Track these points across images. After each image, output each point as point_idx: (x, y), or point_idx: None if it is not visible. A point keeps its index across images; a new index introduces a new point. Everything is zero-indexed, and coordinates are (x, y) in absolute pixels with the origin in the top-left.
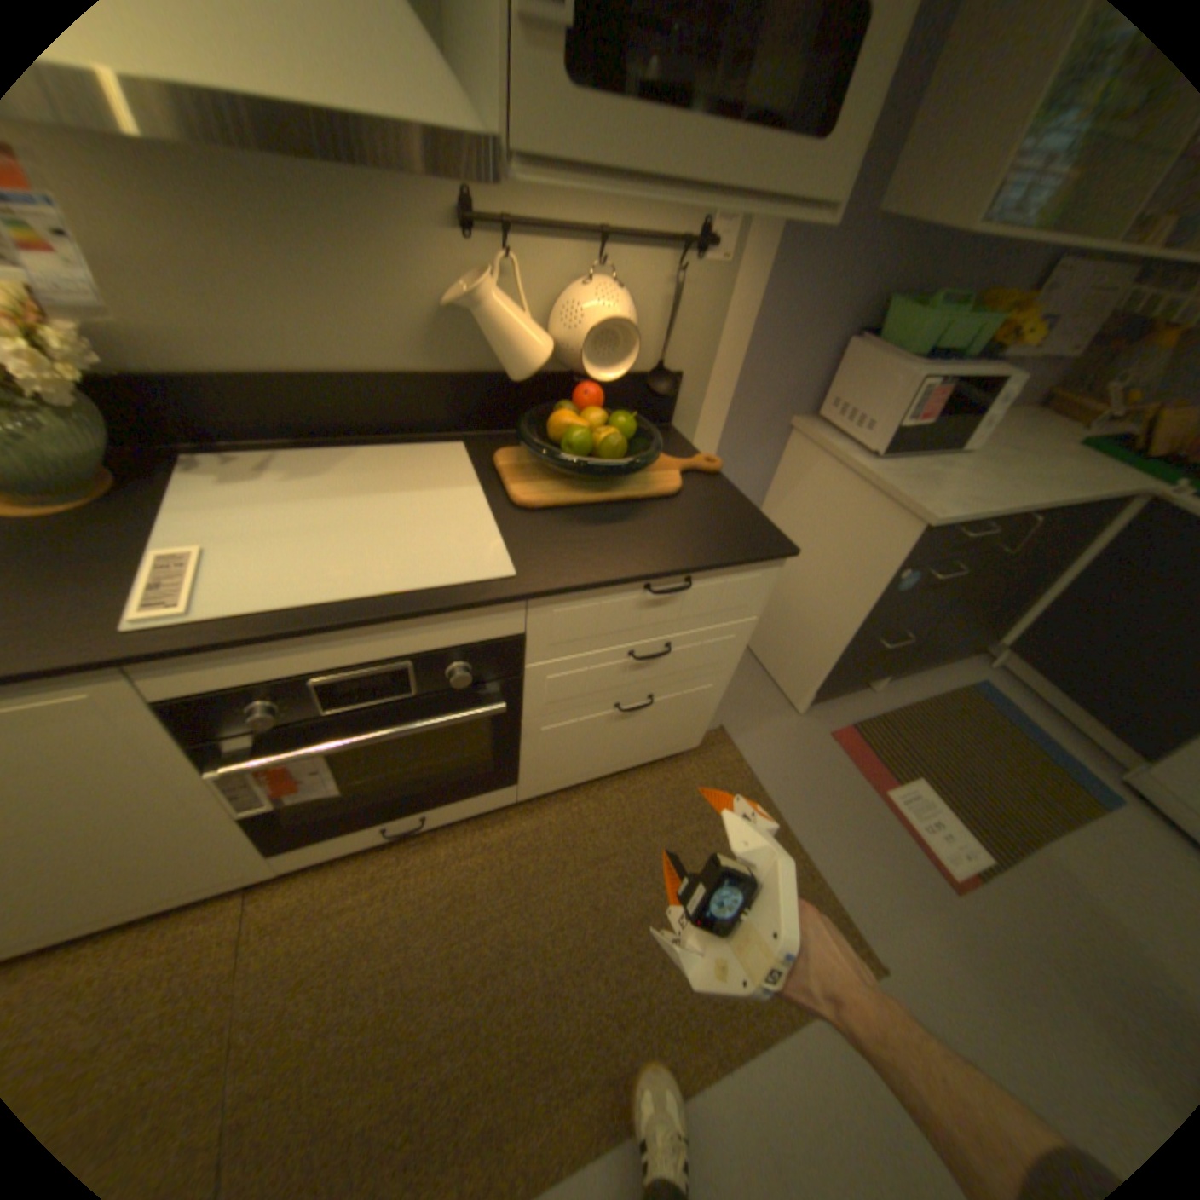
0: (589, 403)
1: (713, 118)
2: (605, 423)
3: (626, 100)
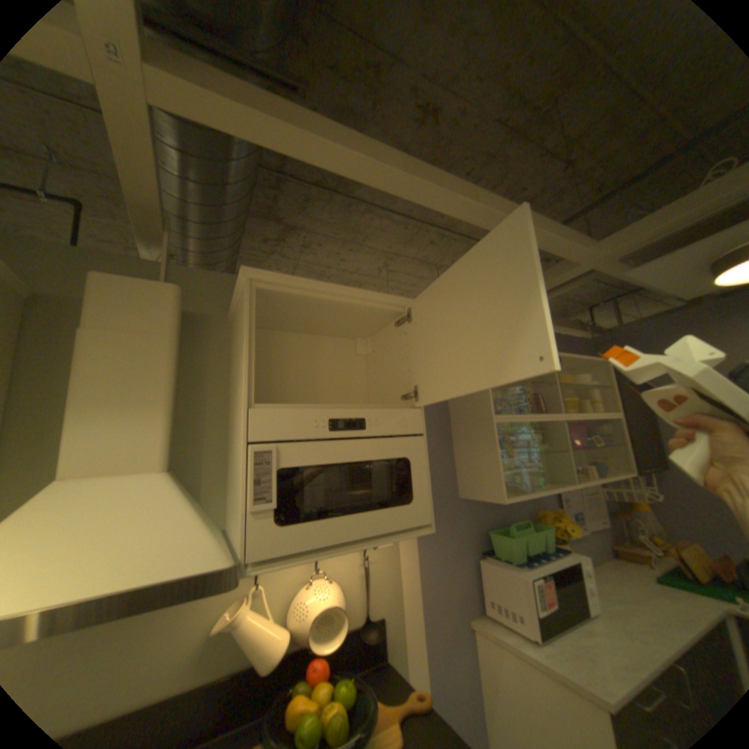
0: (318, 679)
1: (353, 513)
2: (332, 694)
3: (307, 521)
